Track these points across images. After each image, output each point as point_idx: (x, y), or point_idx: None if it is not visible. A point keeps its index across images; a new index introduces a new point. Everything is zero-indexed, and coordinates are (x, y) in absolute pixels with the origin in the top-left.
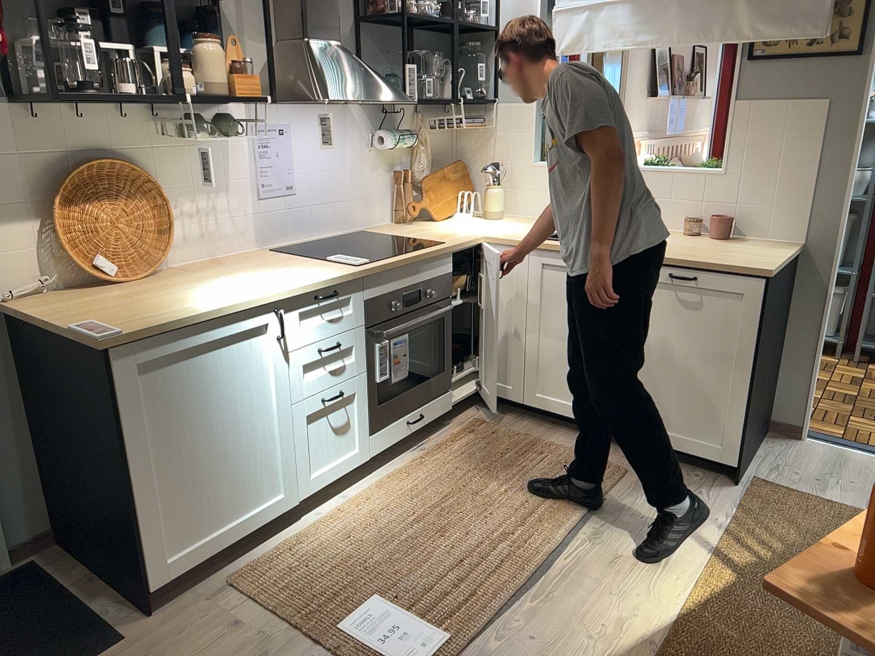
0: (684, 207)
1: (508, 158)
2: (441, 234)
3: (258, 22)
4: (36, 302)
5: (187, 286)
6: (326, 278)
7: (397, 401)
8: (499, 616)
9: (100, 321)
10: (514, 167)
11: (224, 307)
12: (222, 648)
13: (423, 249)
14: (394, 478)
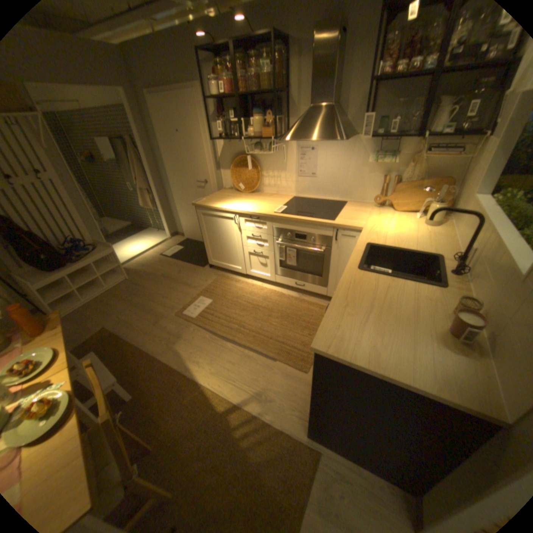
0: (491, 291)
1: (473, 185)
2: (354, 218)
3: (307, 96)
4: (225, 190)
5: (241, 199)
6: (254, 212)
7: (290, 271)
8: (203, 328)
9: (206, 199)
10: (471, 193)
11: (218, 207)
12: (198, 281)
13: (313, 219)
14: (274, 292)
